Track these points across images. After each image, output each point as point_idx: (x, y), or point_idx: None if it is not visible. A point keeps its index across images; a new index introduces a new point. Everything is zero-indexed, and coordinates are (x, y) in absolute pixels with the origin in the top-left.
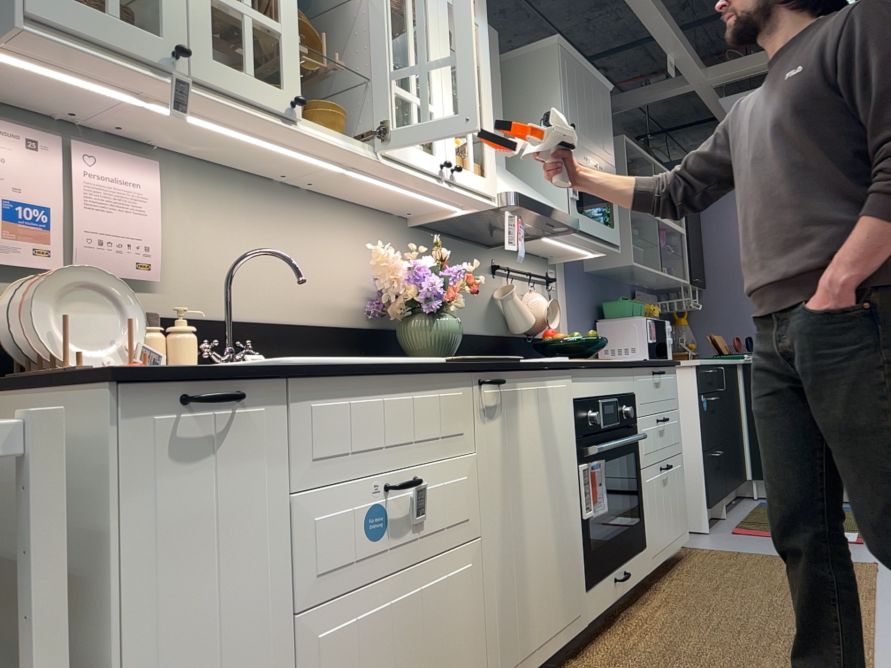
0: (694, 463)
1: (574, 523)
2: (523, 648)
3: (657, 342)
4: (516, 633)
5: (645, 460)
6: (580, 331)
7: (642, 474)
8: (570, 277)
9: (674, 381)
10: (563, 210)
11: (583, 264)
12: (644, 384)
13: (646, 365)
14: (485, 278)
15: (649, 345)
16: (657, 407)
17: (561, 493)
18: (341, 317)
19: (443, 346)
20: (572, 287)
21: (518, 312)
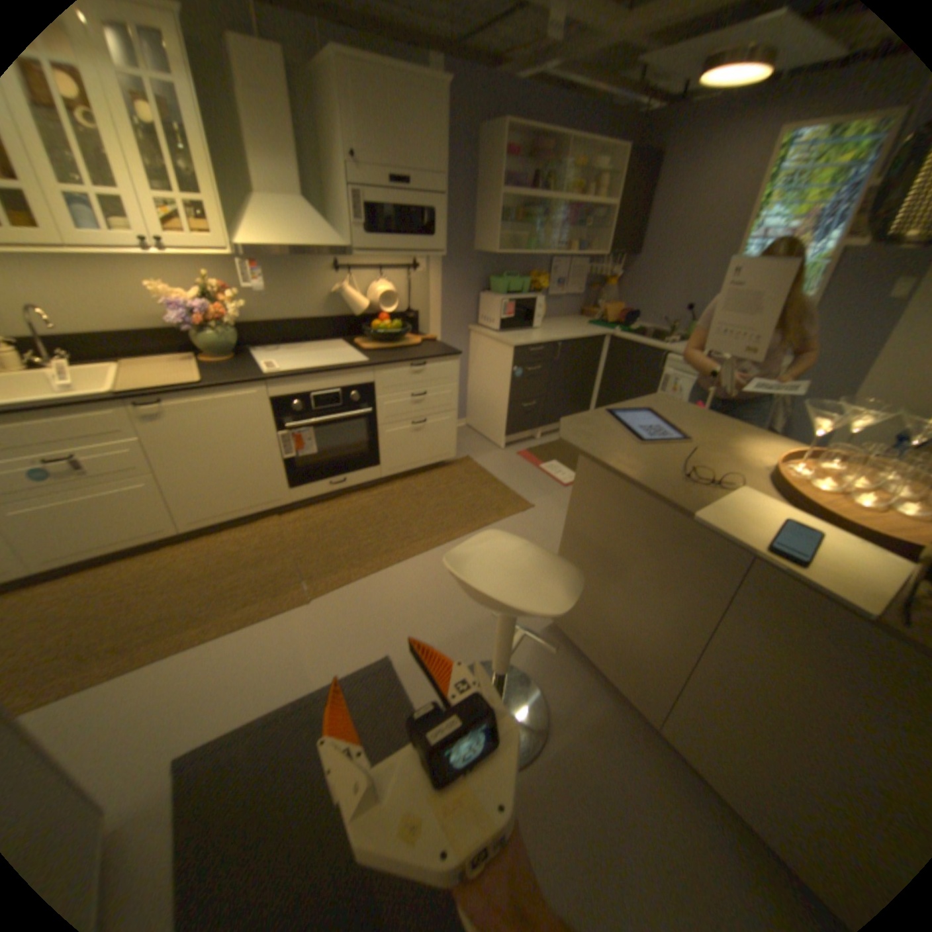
0: (503, 408)
1: (271, 460)
2: (213, 512)
3: (514, 316)
4: (203, 507)
5: (384, 421)
6: (457, 300)
7: (379, 428)
8: (446, 258)
9: (450, 366)
10: (333, 239)
11: (471, 243)
12: (392, 374)
13: (392, 363)
14: (324, 275)
15: (503, 319)
16: (413, 386)
17: (254, 448)
18: (162, 321)
19: (217, 348)
20: (450, 266)
21: (351, 301)
